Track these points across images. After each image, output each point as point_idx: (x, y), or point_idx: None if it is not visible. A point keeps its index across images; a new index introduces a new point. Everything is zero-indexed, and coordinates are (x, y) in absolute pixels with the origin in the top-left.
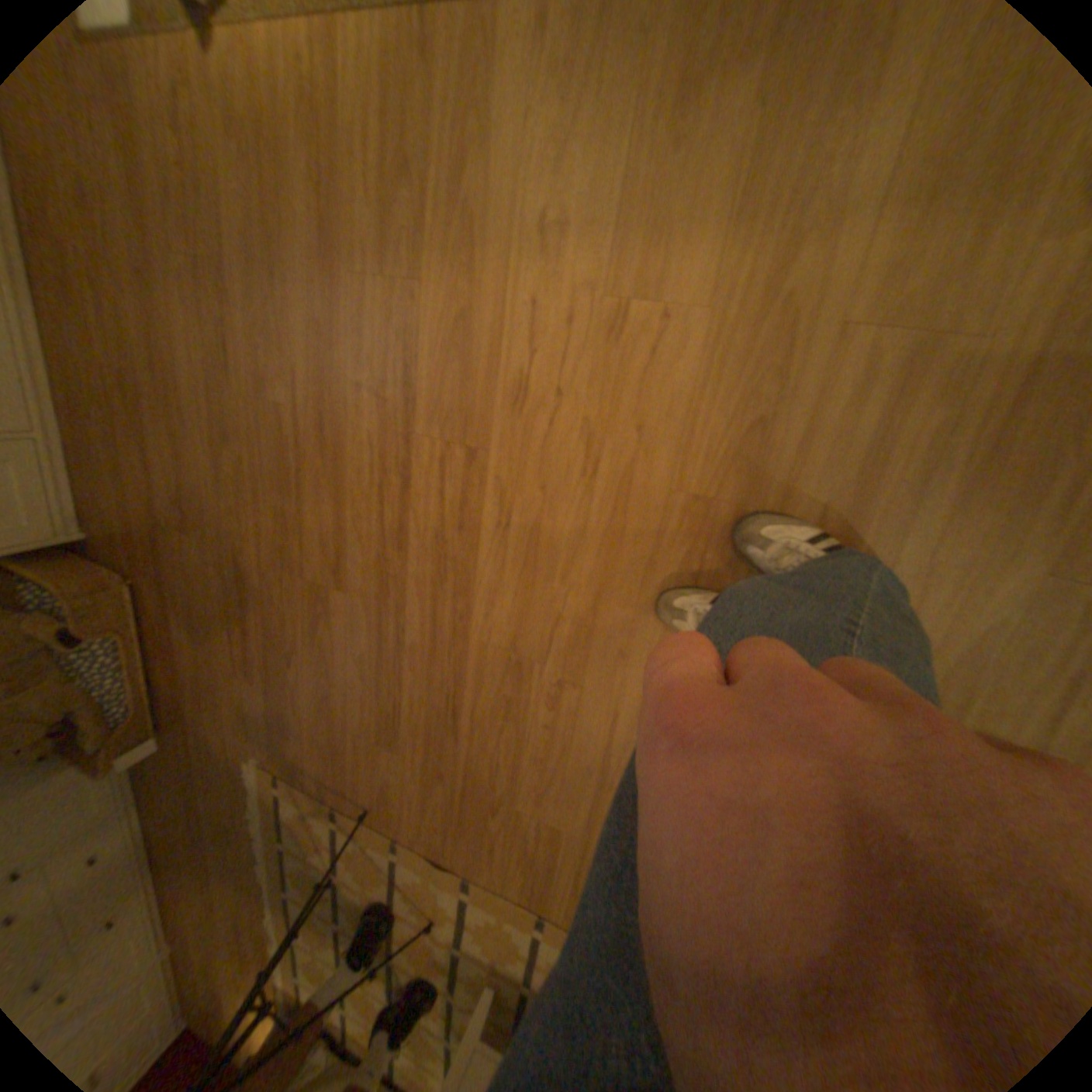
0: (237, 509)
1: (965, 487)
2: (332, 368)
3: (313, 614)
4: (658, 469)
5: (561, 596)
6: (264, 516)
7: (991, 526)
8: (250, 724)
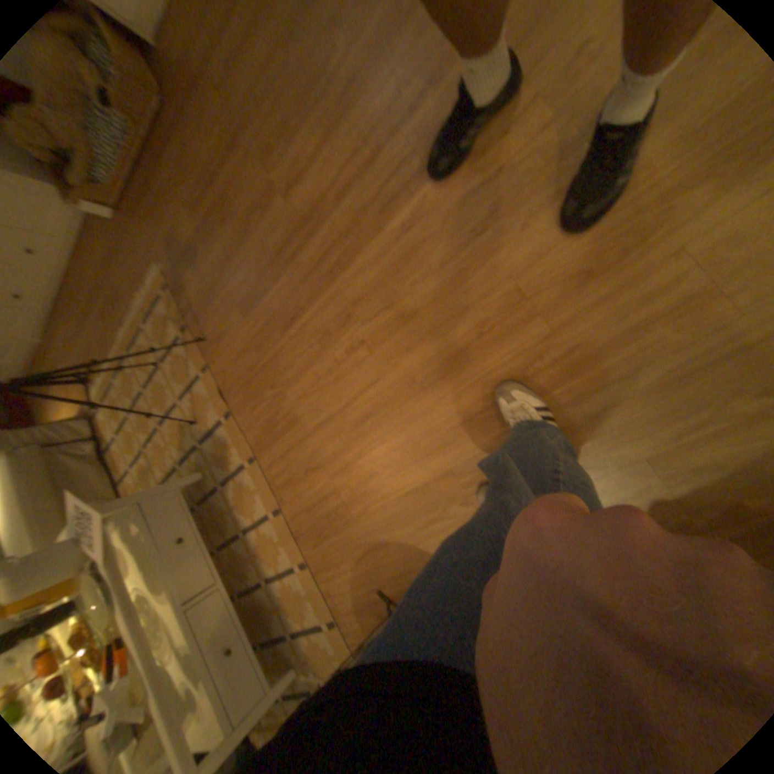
0: (263, 104)
1: (651, 390)
2: (387, 52)
3: (260, 205)
4: (513, 262)
5: (403, 297)
6: (276, 121)
7: (643, 419)
8: (177, 246)
